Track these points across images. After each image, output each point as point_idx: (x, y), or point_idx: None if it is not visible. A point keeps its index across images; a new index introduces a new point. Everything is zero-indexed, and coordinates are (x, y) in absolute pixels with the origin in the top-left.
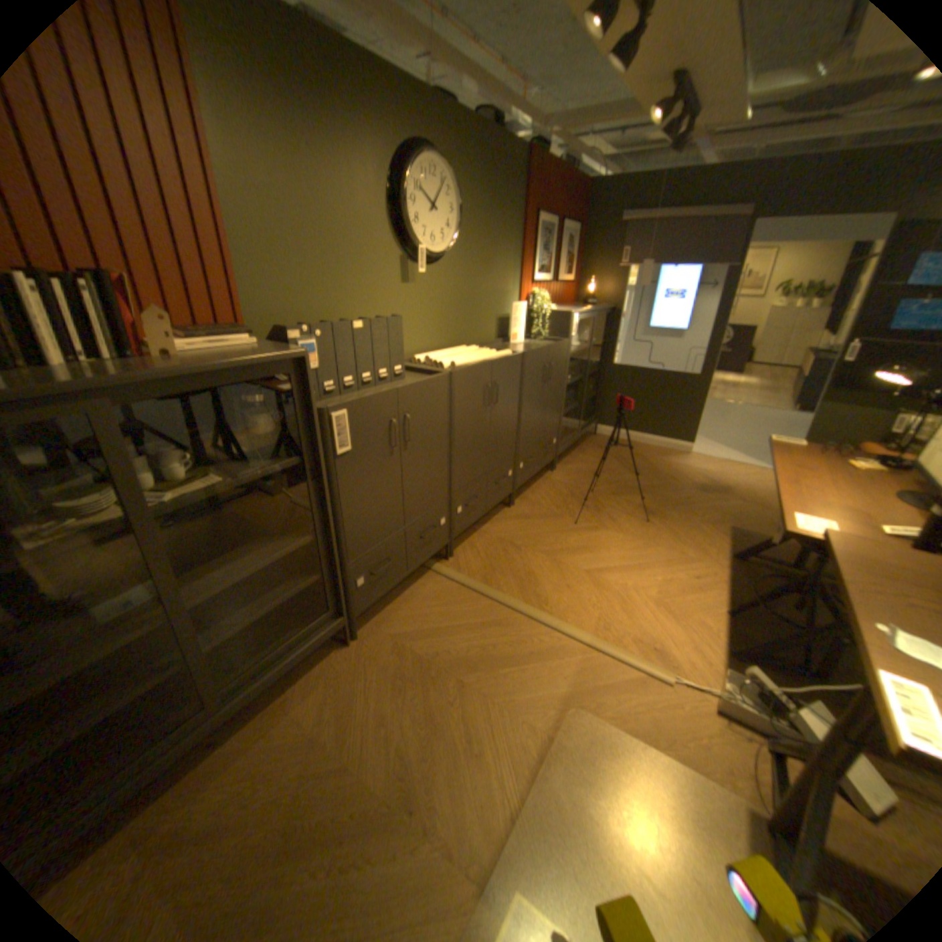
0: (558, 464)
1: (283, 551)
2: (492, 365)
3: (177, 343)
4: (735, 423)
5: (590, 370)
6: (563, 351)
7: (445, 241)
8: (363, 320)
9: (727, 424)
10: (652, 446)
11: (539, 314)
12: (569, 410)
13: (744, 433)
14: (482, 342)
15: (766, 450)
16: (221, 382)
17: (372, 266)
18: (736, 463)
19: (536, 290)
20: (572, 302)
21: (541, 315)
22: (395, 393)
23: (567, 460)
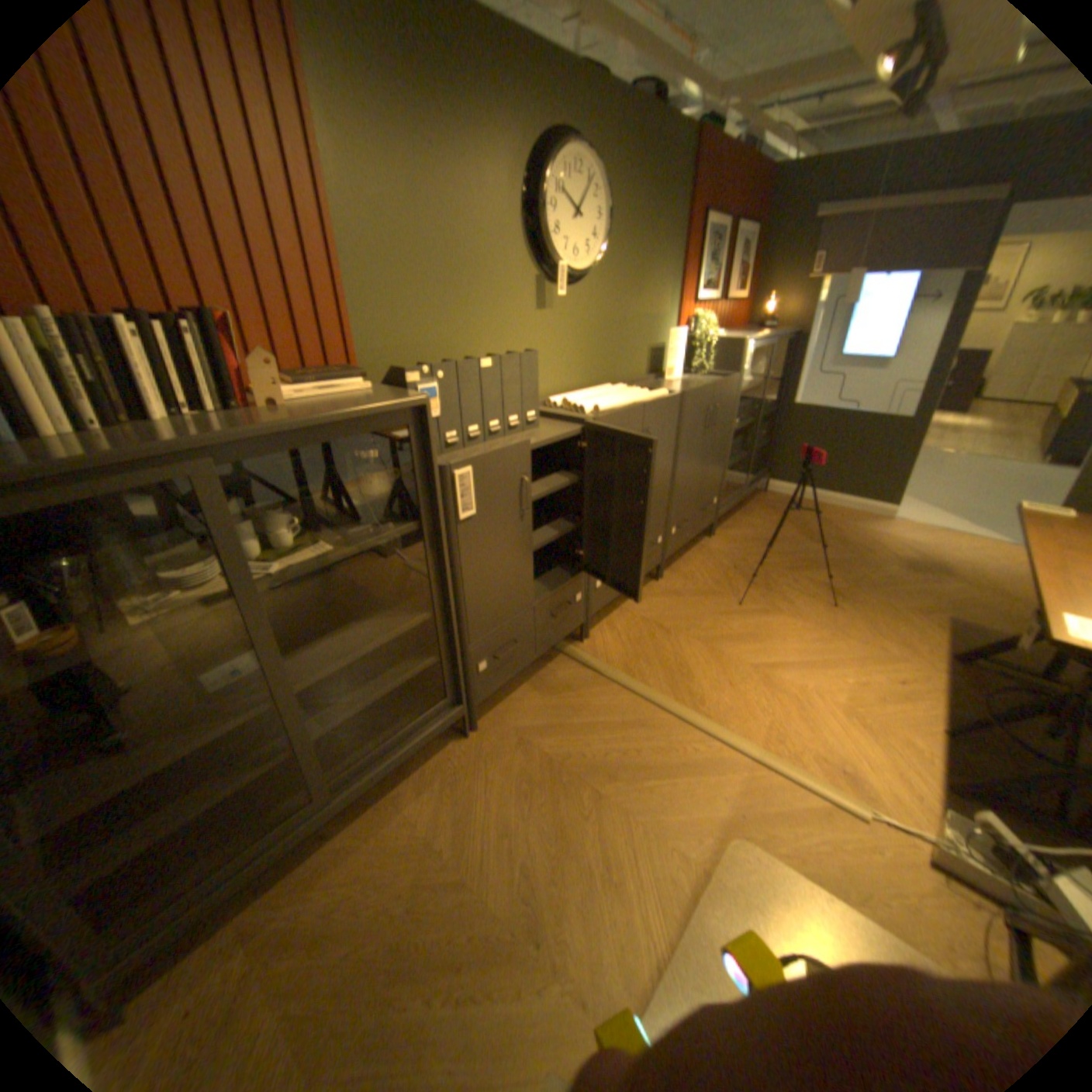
0: (719, 529)
1: (398, 631)
2: (645, 409)
3: (286, 390)
4: (957, 479)
5: (764, 412)
6: (732, 389)
7: (591, 256)
8: (493, 357)
9: (945, 481)
10: (842, 509)
11: (704, 343)
12: (736, 462)
13: (969, 493)
14: (631, 379)
15: (1002, 517)
16: (333, 437)
17: (504, 290)
18: (959, 533)
19: (700, 313)
20: (744, 325)
21: (706, 344)
22: (529, 446)
23: (730, 524)
